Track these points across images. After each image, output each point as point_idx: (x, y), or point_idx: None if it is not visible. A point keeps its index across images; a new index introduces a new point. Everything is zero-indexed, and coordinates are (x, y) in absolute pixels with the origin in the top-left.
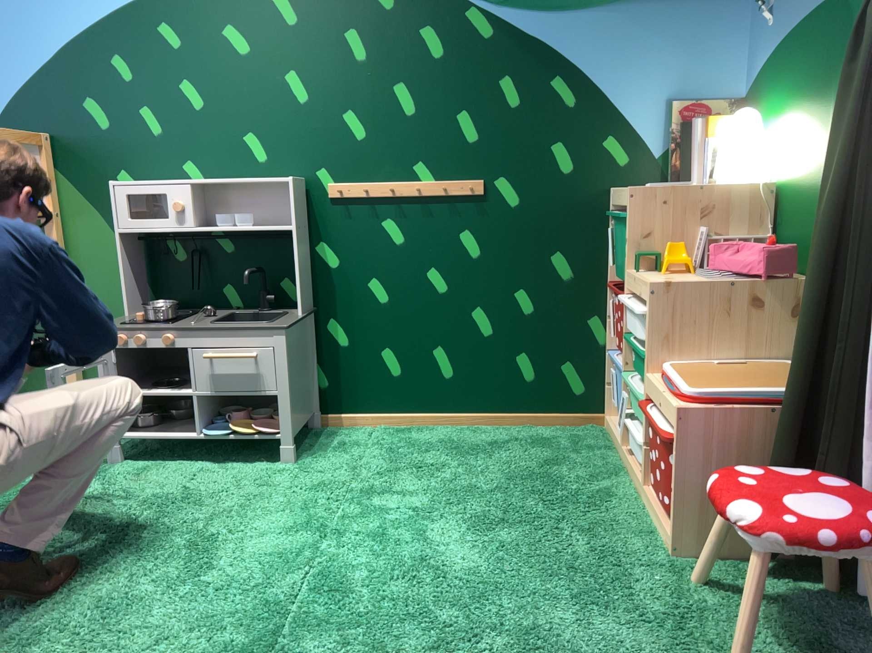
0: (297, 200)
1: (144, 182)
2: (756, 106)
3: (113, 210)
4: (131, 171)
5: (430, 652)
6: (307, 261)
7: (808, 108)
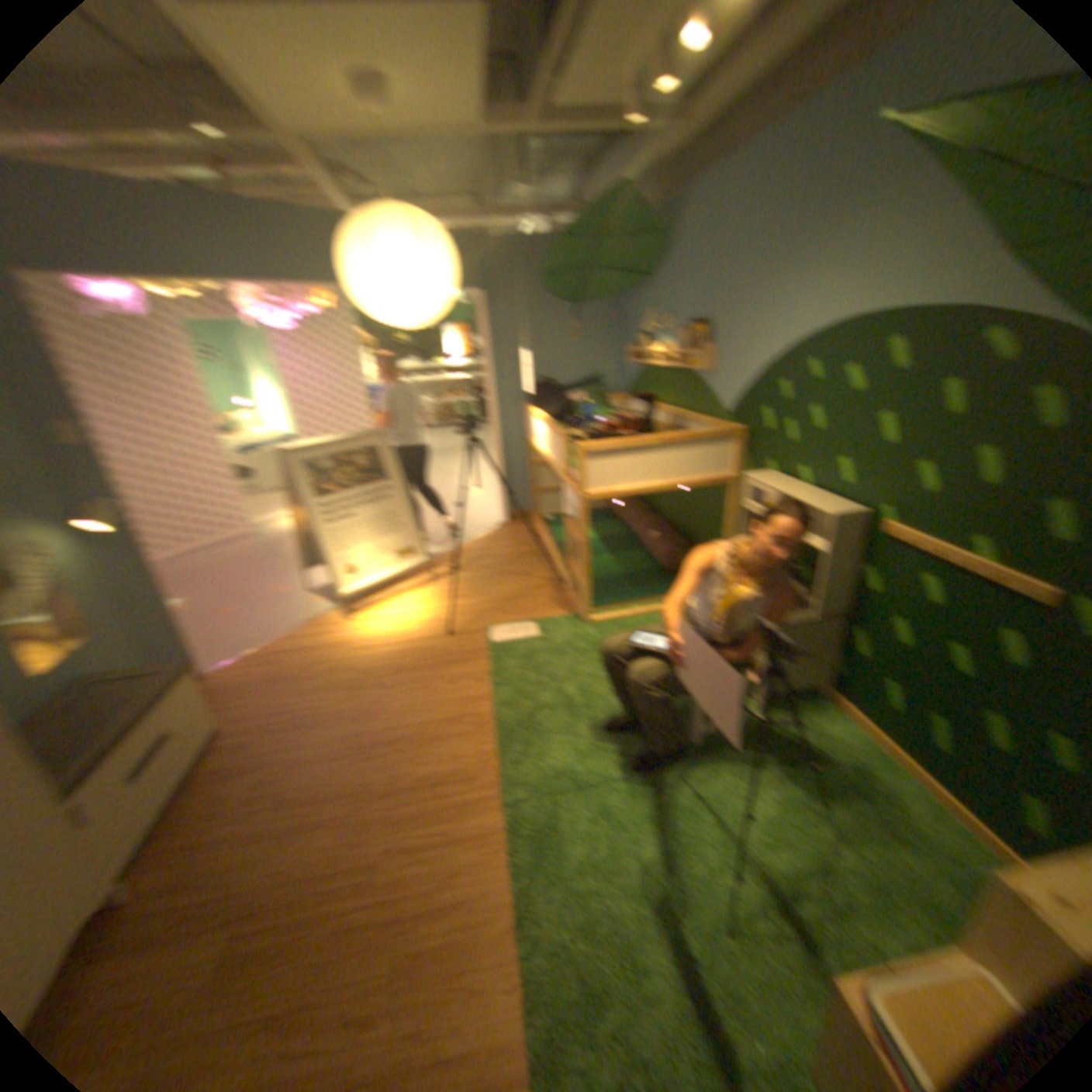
0: (855, 527)
1: (763, 478)
2: None
3: (741, 493)
4: (773, 462)
5: (602, 869)
6: (855, 577)
7: None
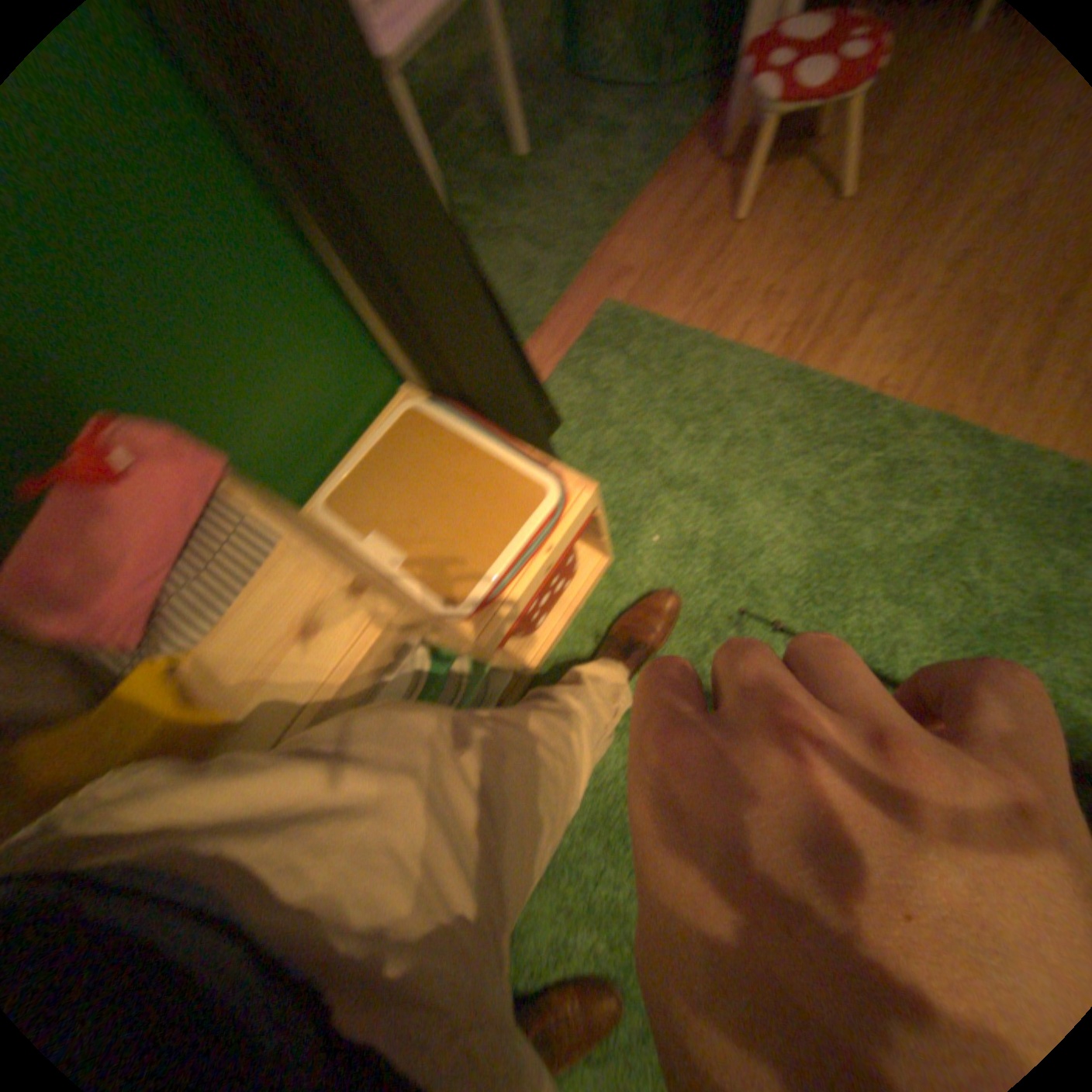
0: None
1: None
2: None
3: None
4: None
5: (943, 558)
6: None
7: None
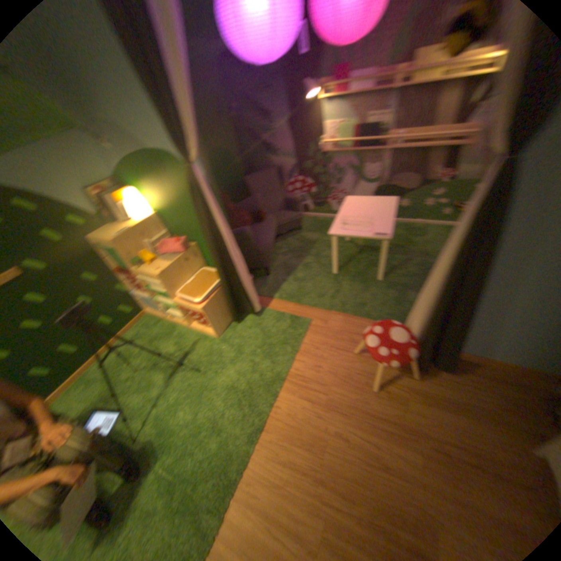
0: None
1: None
2: (123, 183)
3: None
4: None
5: (207, 427)
6: None
7: (156, 189)
